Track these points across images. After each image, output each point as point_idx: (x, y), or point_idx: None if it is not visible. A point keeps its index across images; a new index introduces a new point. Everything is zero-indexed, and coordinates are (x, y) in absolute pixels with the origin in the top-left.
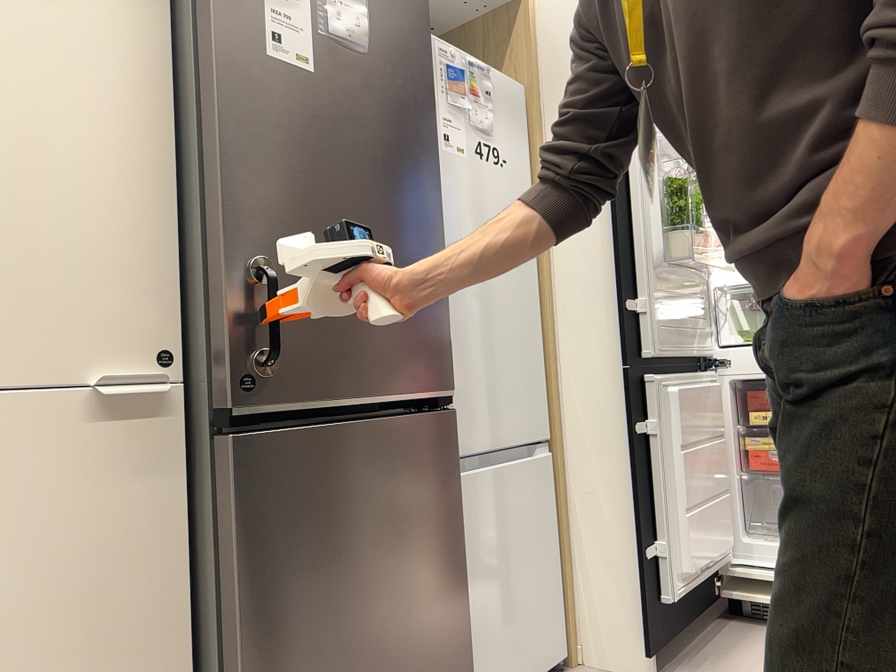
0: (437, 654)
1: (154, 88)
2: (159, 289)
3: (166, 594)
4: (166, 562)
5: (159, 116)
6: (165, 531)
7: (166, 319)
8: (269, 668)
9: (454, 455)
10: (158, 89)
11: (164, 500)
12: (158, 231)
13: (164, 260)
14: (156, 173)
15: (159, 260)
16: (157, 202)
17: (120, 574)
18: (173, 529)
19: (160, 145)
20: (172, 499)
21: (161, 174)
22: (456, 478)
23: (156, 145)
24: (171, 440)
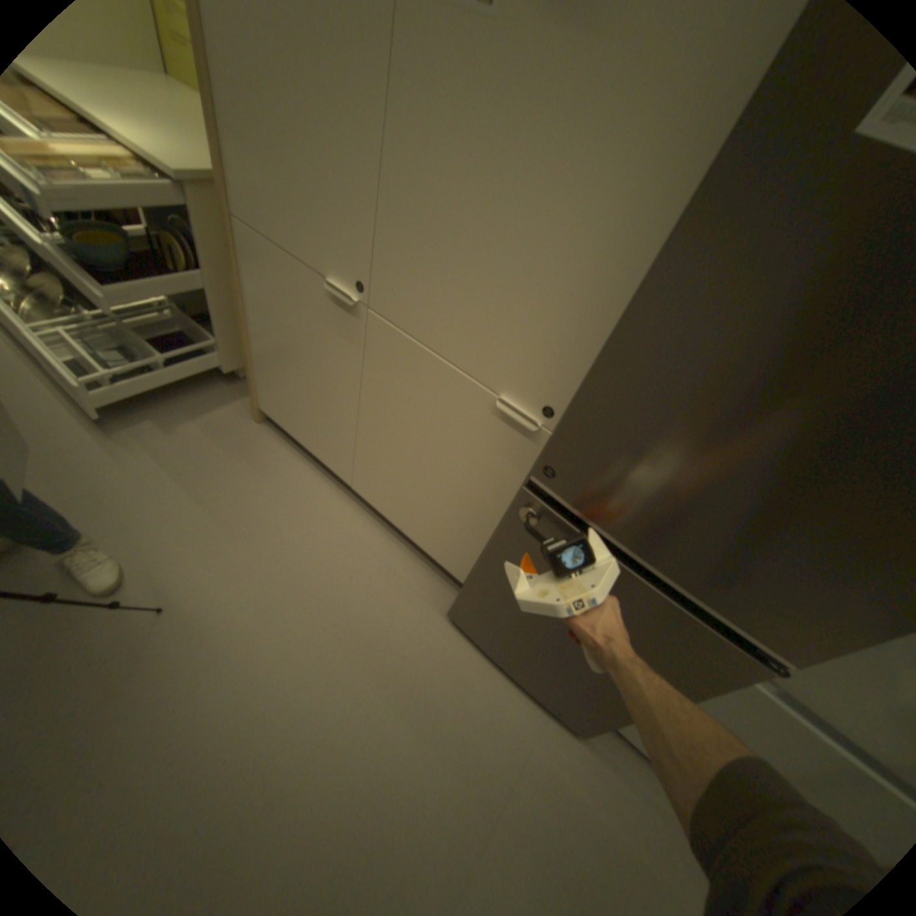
0: (595, 693)
1: (693, 156)
2: (575, 366)
3: (495, 507)
4: (501, 497)
5: (674, 198)
6: (507, 486)
7: (568, 388)
8: (492, 578)
9: (734, 683)
10: (698, 157)
11: (513, 475)
12: (600, 320)
13: (591, 346)
14: (631, 265)
15: (587, 344)
16: (615, 294)
17: (481, 481)
18: (511, 489)
19: (654, 235)
20: (518, 478)
21: (635, 267)
22: (716, 689)
23: (649, 233)
24: (532, 453)
